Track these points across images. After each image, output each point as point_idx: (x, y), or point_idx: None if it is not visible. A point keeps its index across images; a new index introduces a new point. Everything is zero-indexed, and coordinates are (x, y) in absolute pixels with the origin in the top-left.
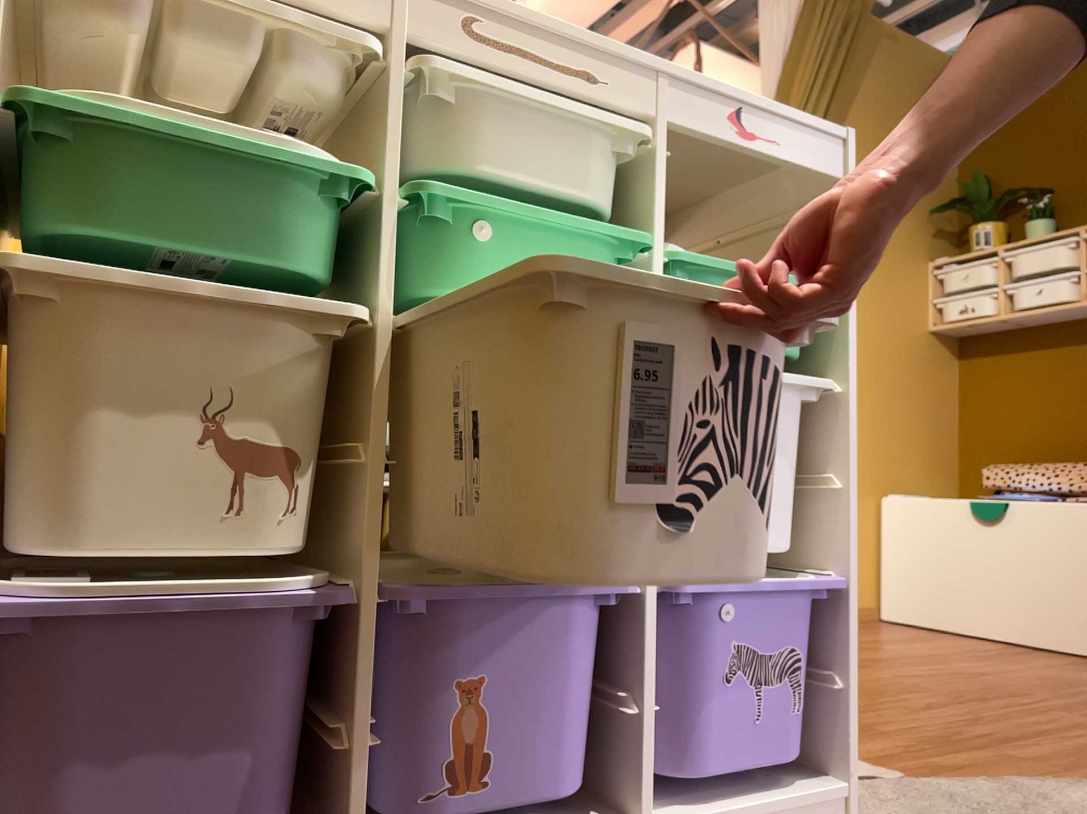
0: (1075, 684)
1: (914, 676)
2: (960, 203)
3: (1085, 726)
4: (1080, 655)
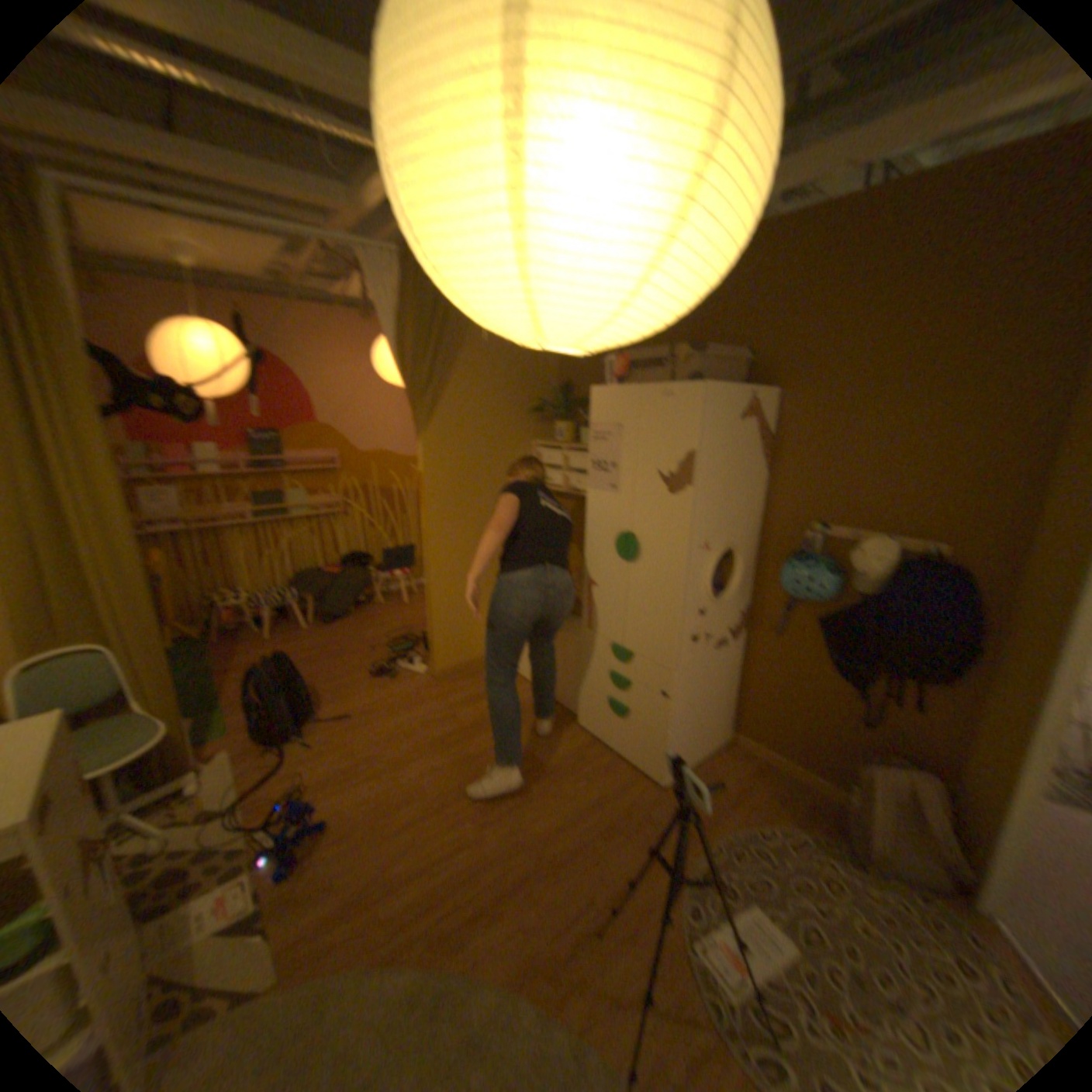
0: (522, 774)
1: (432, 783)
2: (553, 408)
3: (466, 858)
4: (567, 713)
